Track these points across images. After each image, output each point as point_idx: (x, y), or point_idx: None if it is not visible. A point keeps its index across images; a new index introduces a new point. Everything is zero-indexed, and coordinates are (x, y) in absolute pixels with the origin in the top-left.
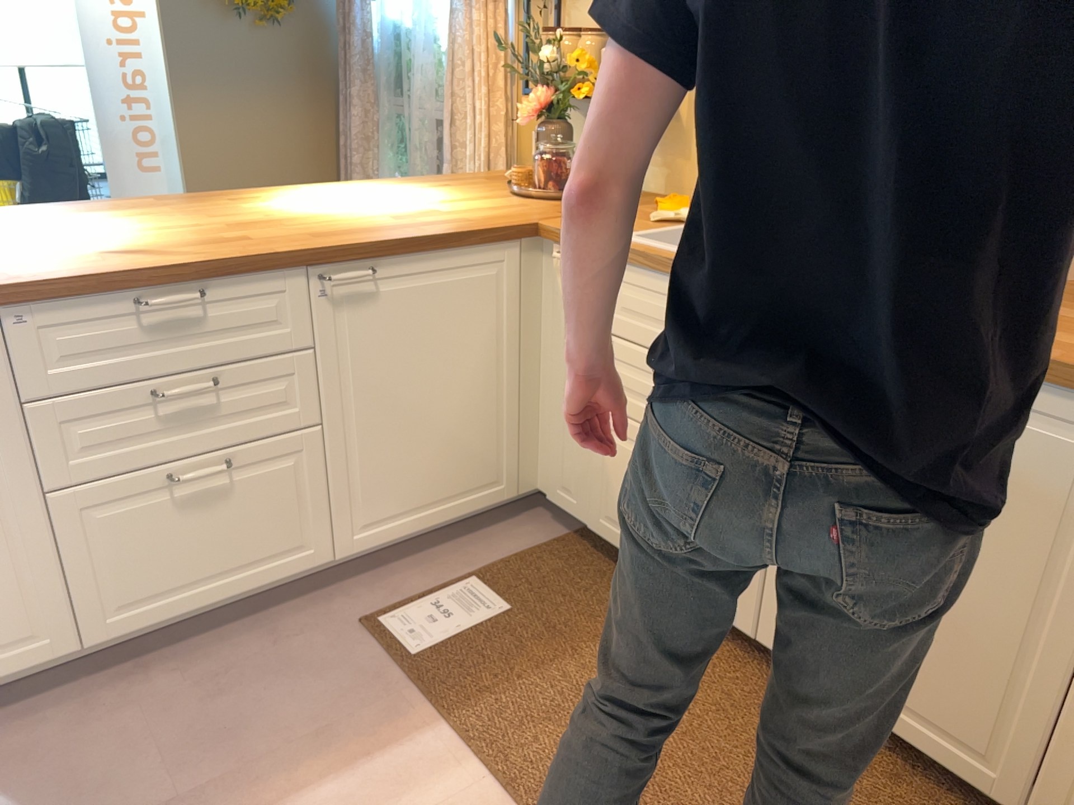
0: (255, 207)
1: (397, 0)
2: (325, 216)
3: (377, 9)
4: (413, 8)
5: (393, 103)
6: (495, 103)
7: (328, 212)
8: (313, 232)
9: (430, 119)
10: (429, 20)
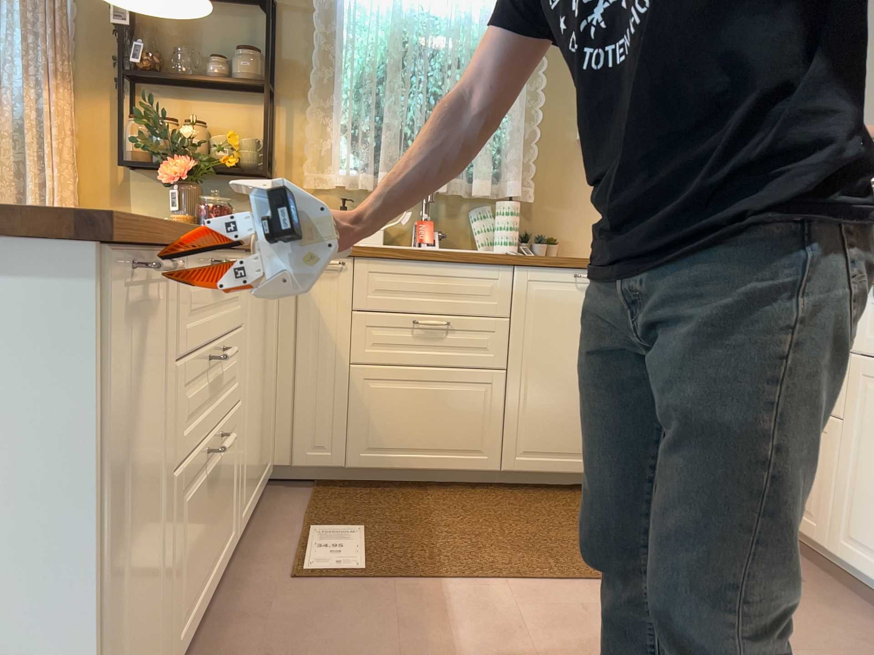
0: None
1: None
2: None
3: None
4: None
5: None
6: (66, 172)
7: None
8: None
9: None
10: None
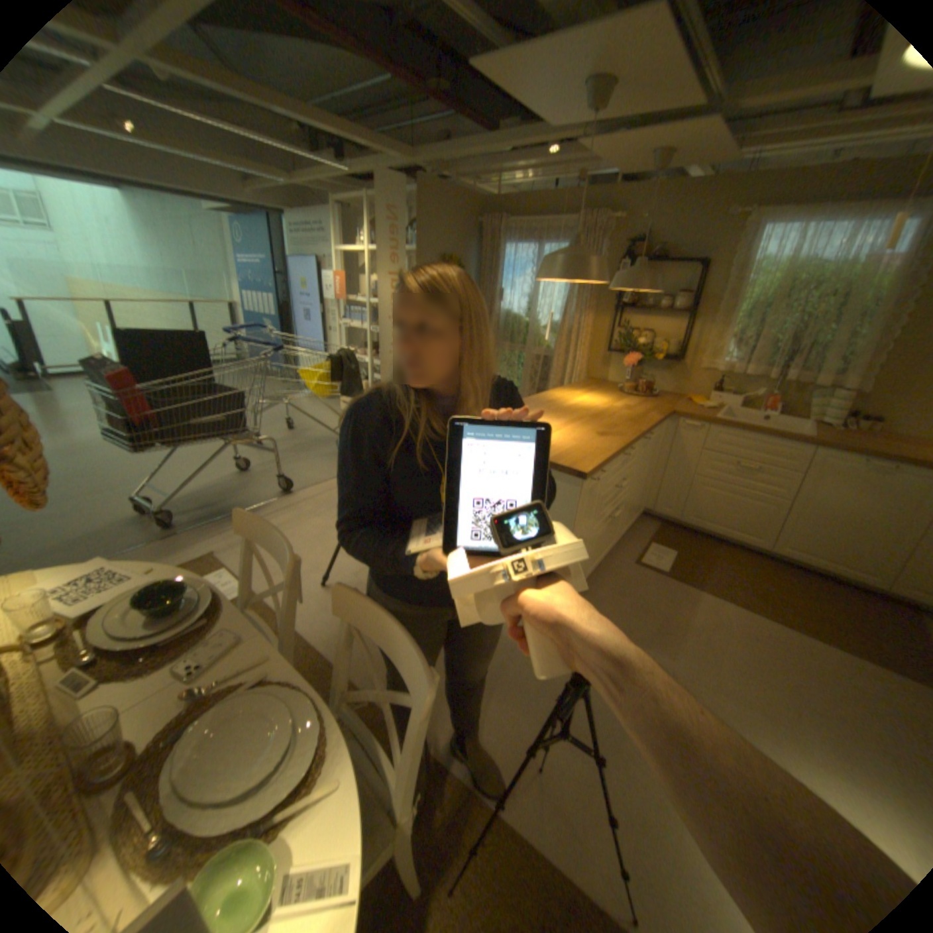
0: (566, 406)
1: (511, 301)
2: (603, 411)
3: (499, 304)
4: (525, 306)
5: (504, 345)
6: (582, 352)
7: (597, 408)
8: (624, 420)
9: (533, 354)
10: (538, 313)
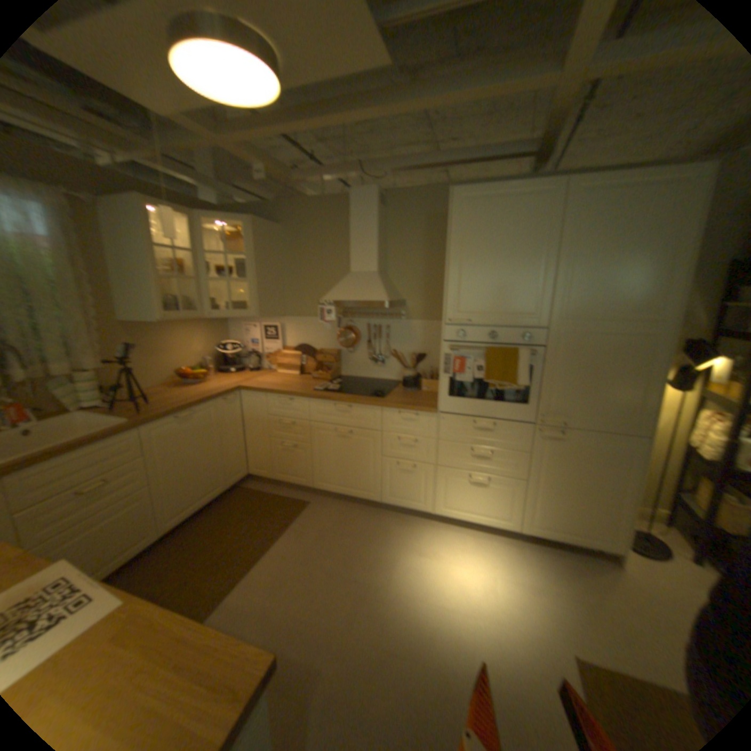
0: None
1: None
2: None
3: None
4: None
5: None
6: None
7: None
8: None
9: None
10: None
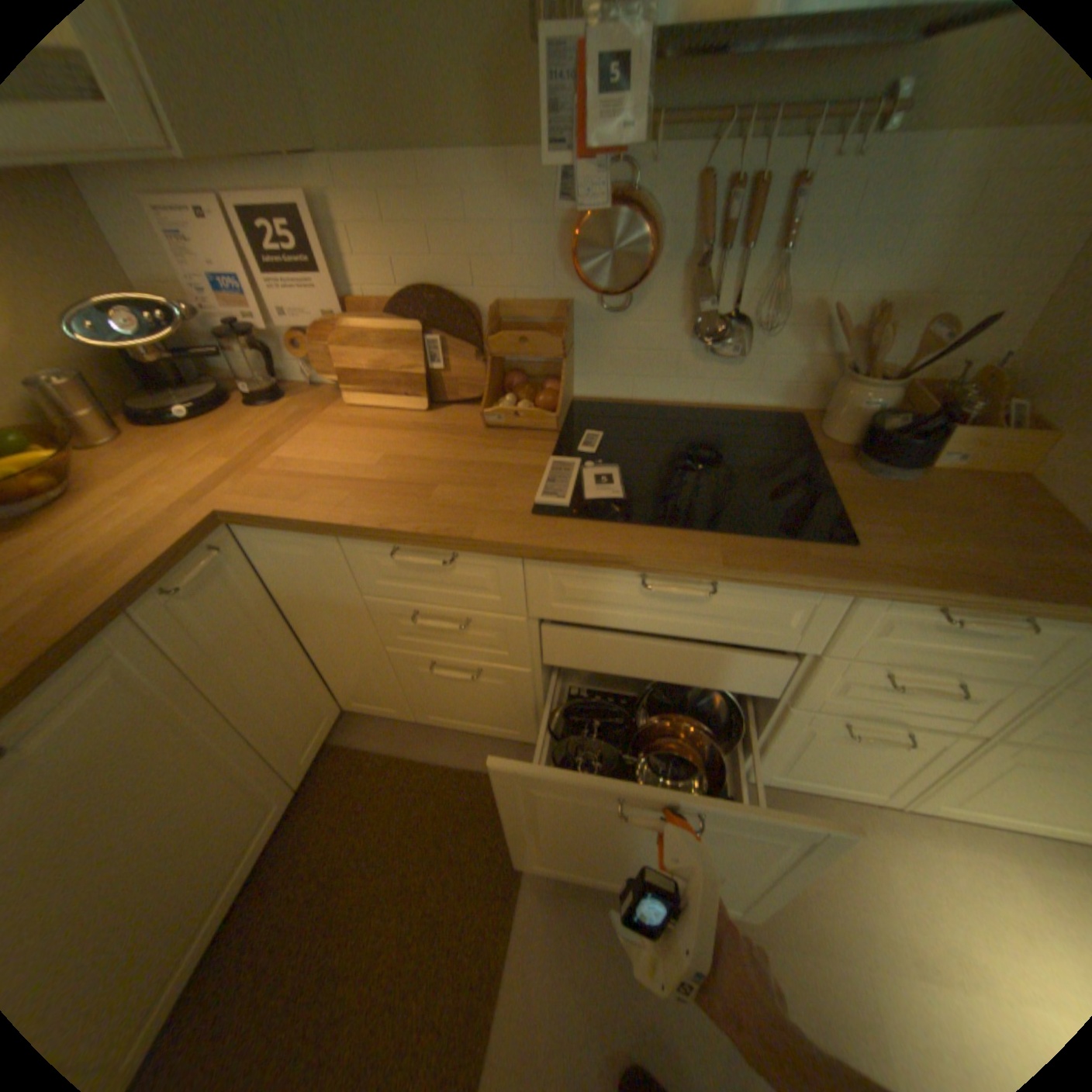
0: None
1: None
2: None
3: None
4: None
5: None
6: None
7: None
8: None
9: None
10: None
